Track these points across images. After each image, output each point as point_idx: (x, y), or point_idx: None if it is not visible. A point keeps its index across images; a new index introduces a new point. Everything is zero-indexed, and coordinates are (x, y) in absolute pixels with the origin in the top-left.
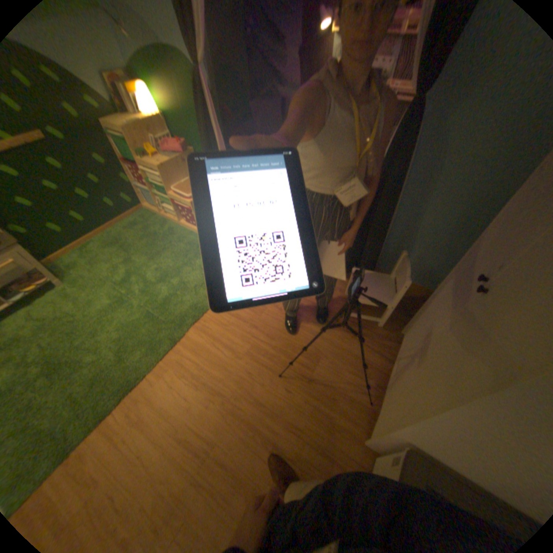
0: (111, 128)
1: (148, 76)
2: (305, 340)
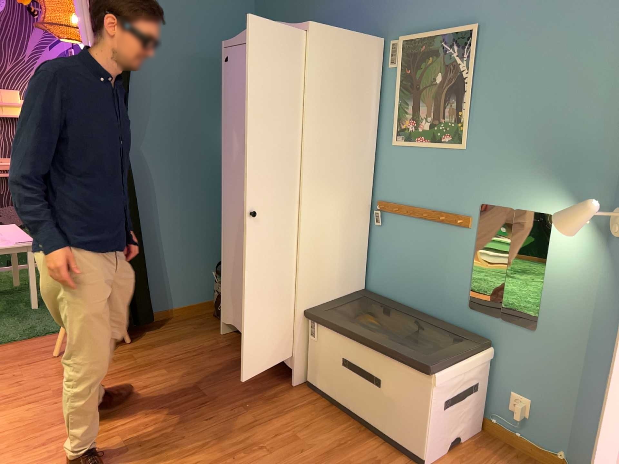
0: None
1: None
2: (163, 389)
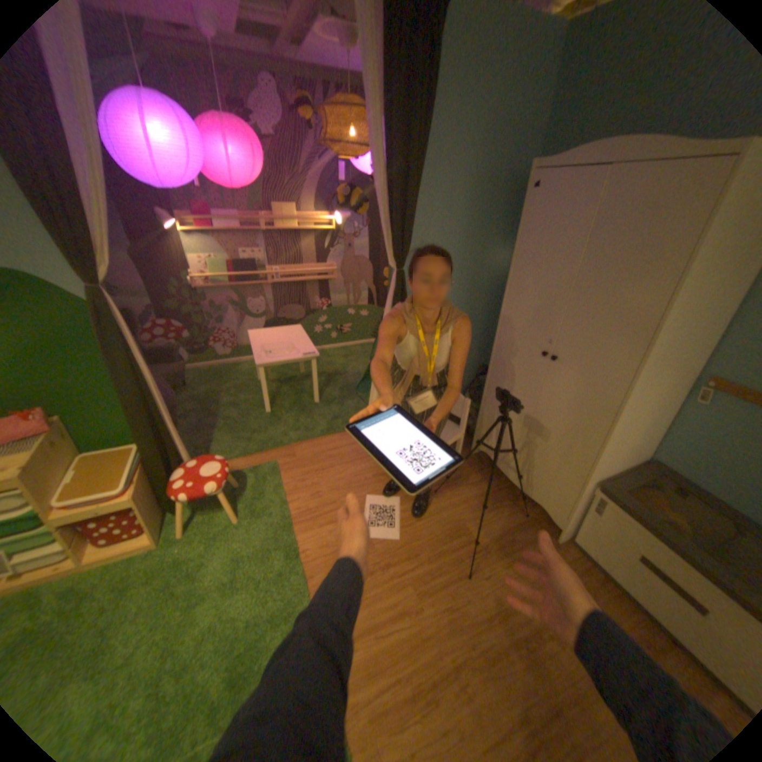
0: None
1: None
2: (435, 525)
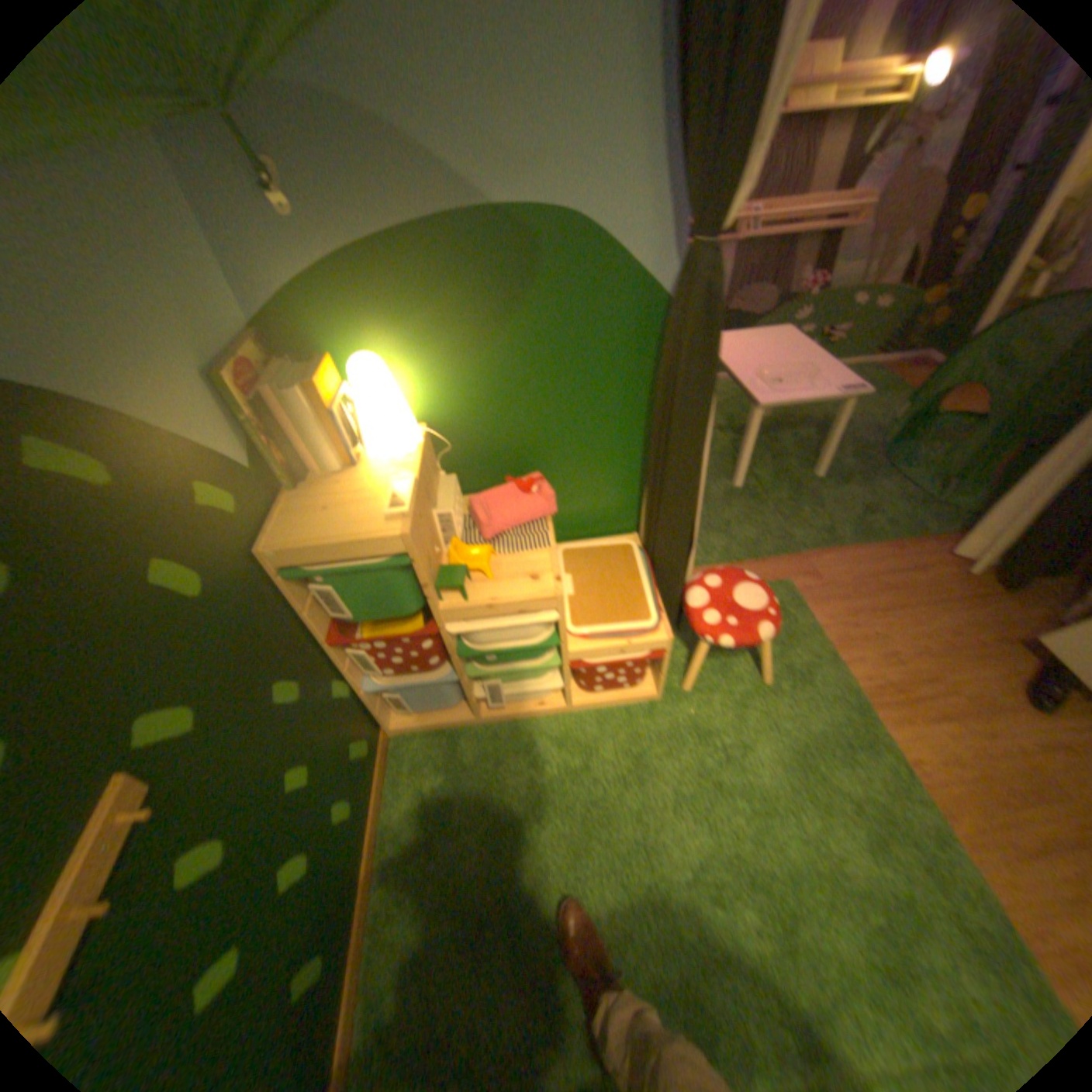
0: (341, 555)
1: (384, 328)
2: None
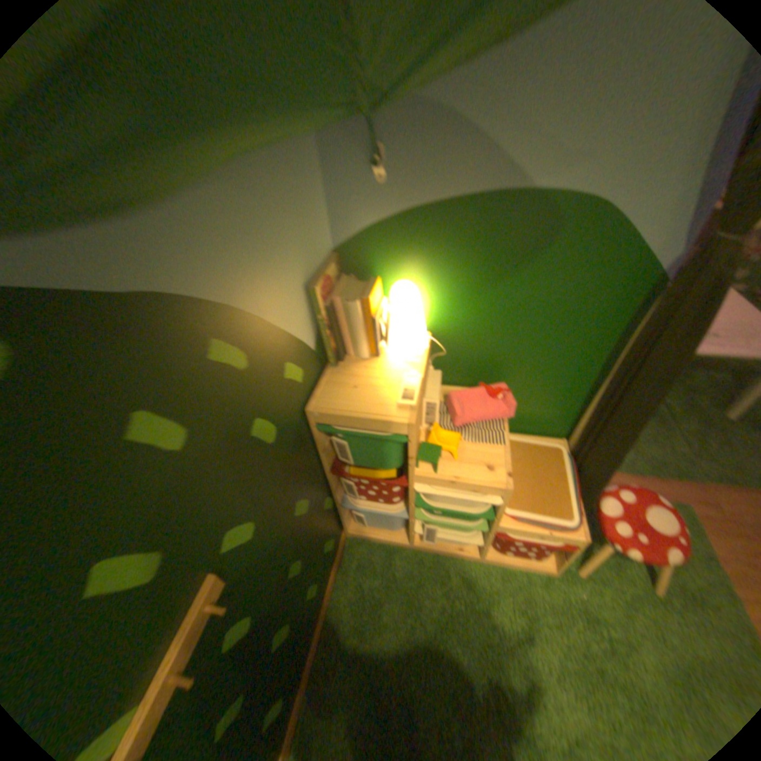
0: (361, 424)
1: (422, 265)
2: None
